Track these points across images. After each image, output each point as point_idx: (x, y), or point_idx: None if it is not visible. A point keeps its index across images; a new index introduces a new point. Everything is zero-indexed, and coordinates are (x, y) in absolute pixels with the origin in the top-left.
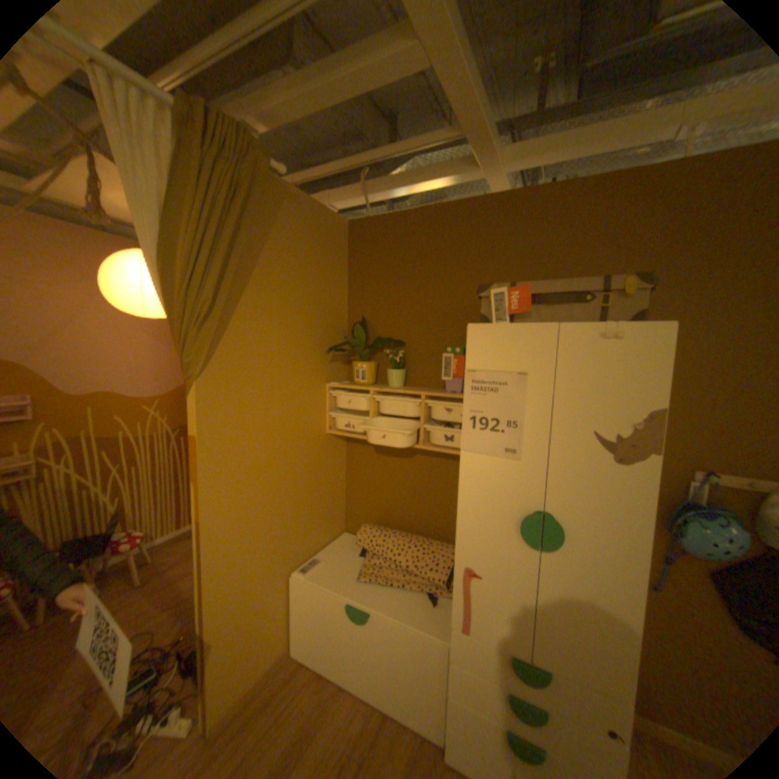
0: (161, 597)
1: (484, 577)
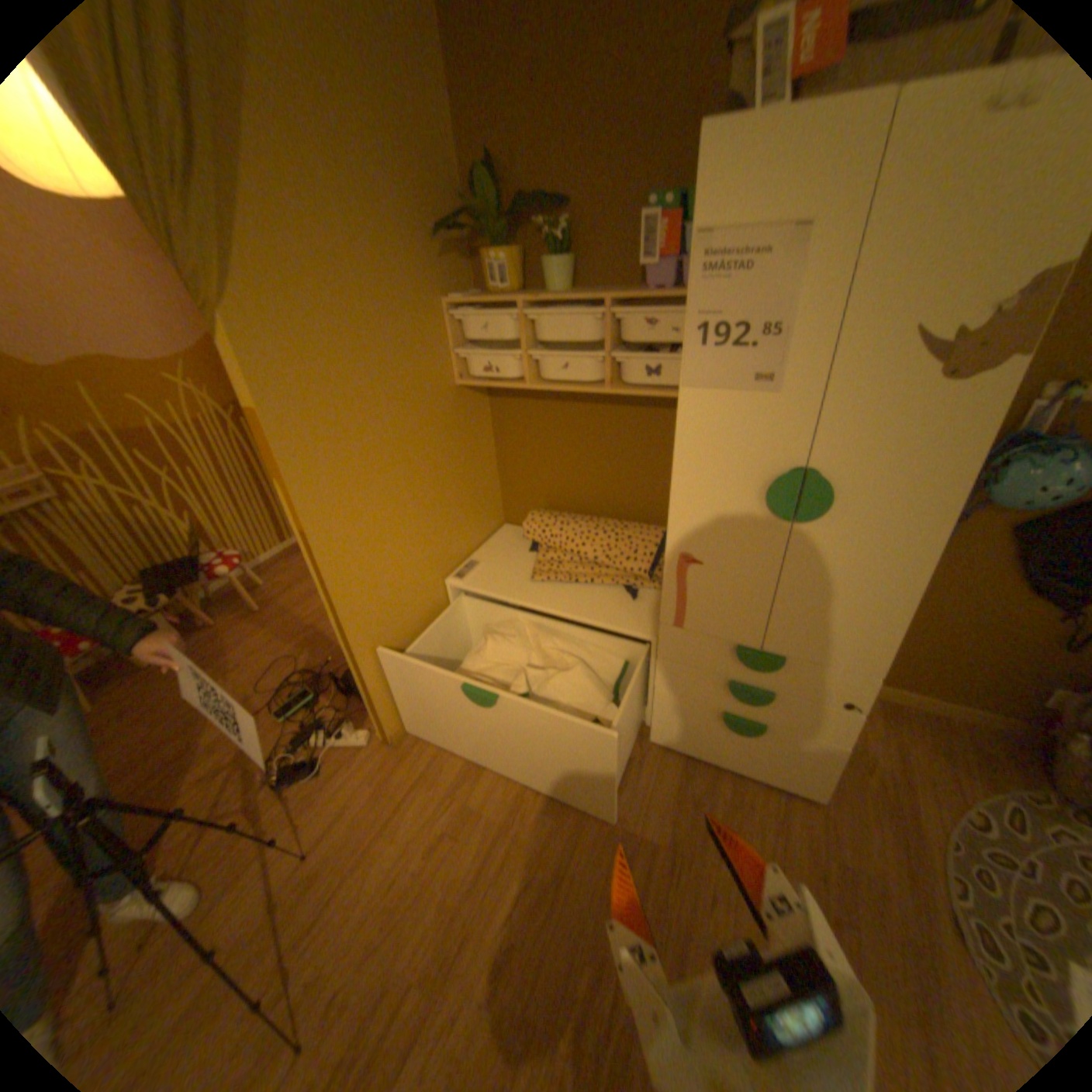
0: (289, 619)
1: (705, 561)
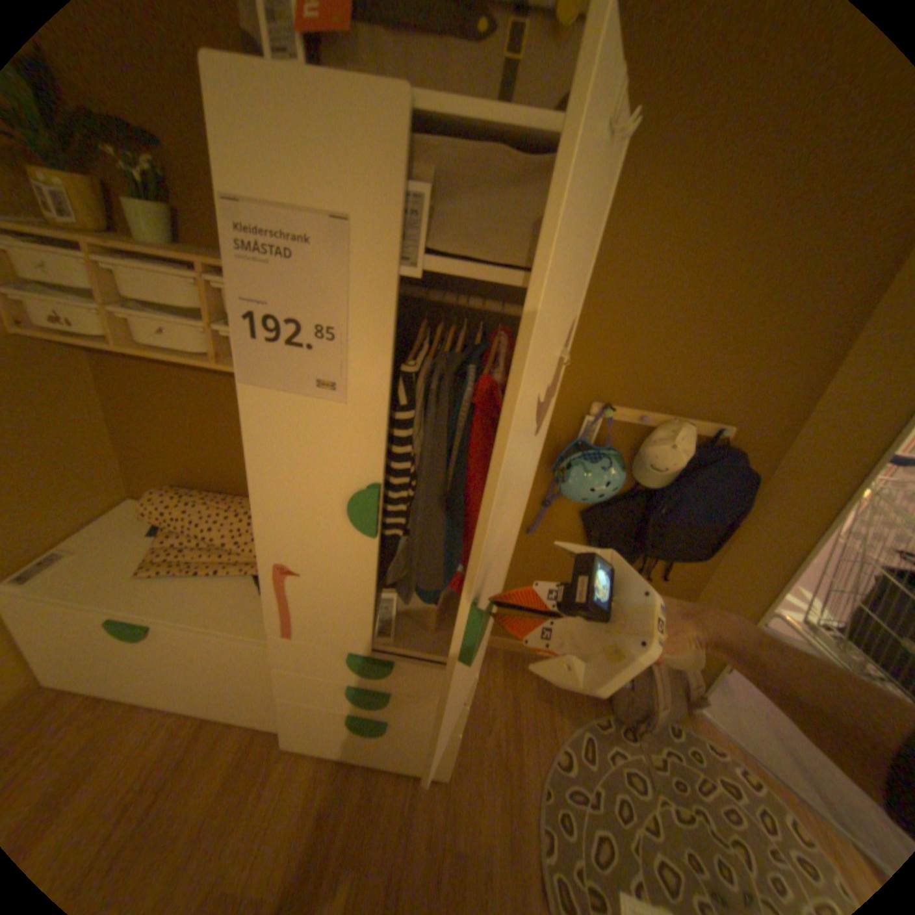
0: None
1: (303, 573)
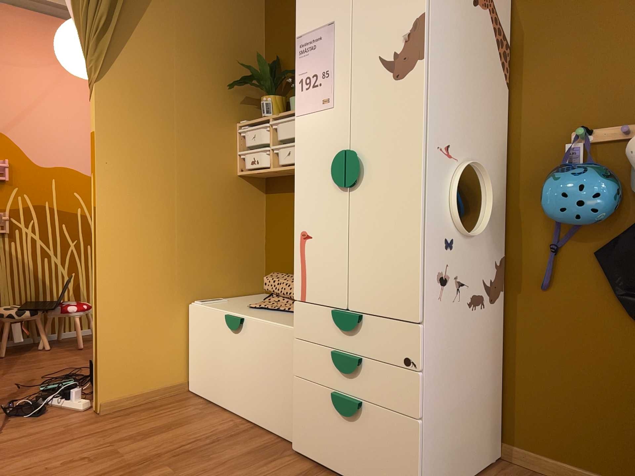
0: None
1: (313, 234)
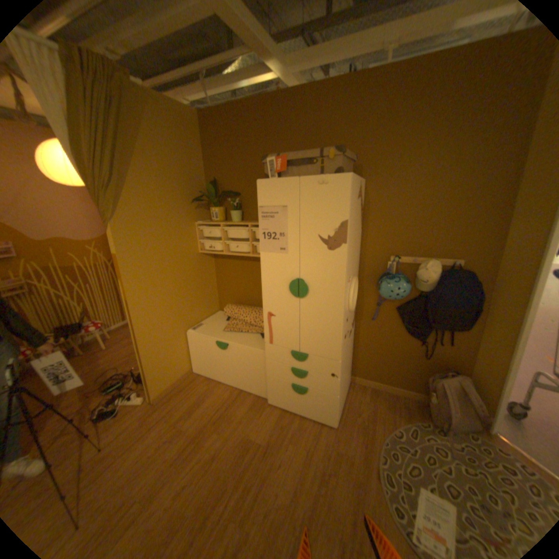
0: (119, 353)
1: (276, 315)
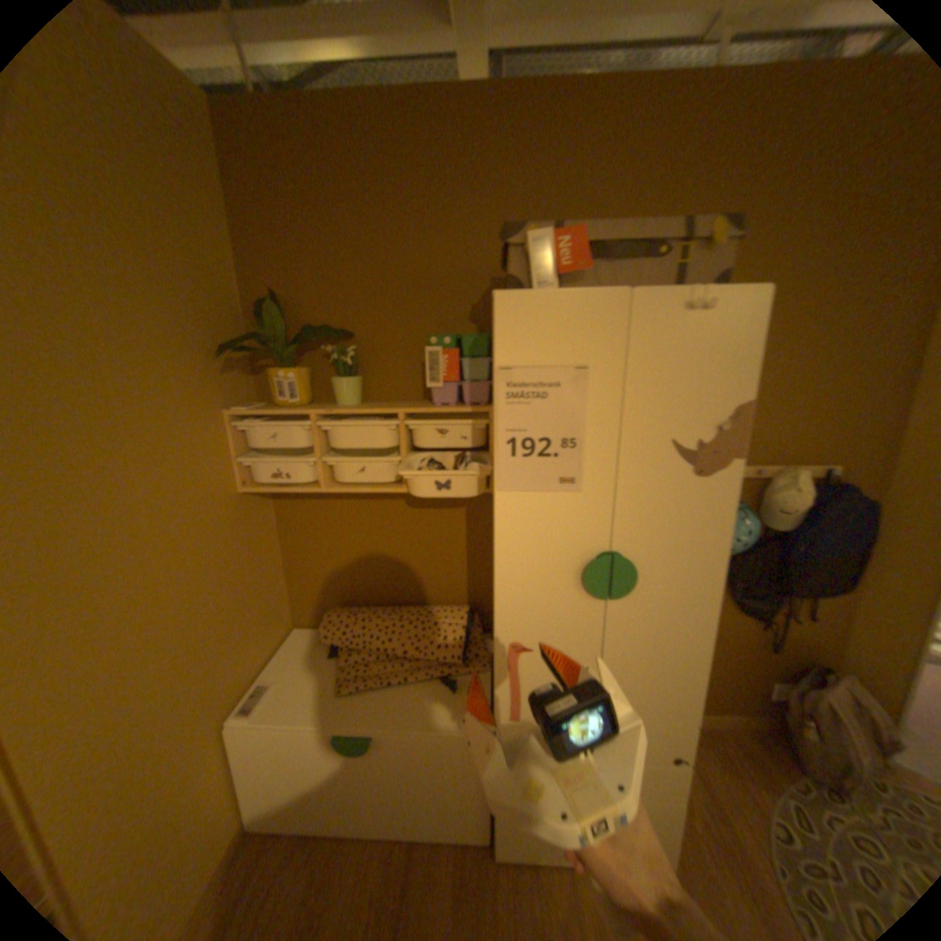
0: None
1: (535, 648)
